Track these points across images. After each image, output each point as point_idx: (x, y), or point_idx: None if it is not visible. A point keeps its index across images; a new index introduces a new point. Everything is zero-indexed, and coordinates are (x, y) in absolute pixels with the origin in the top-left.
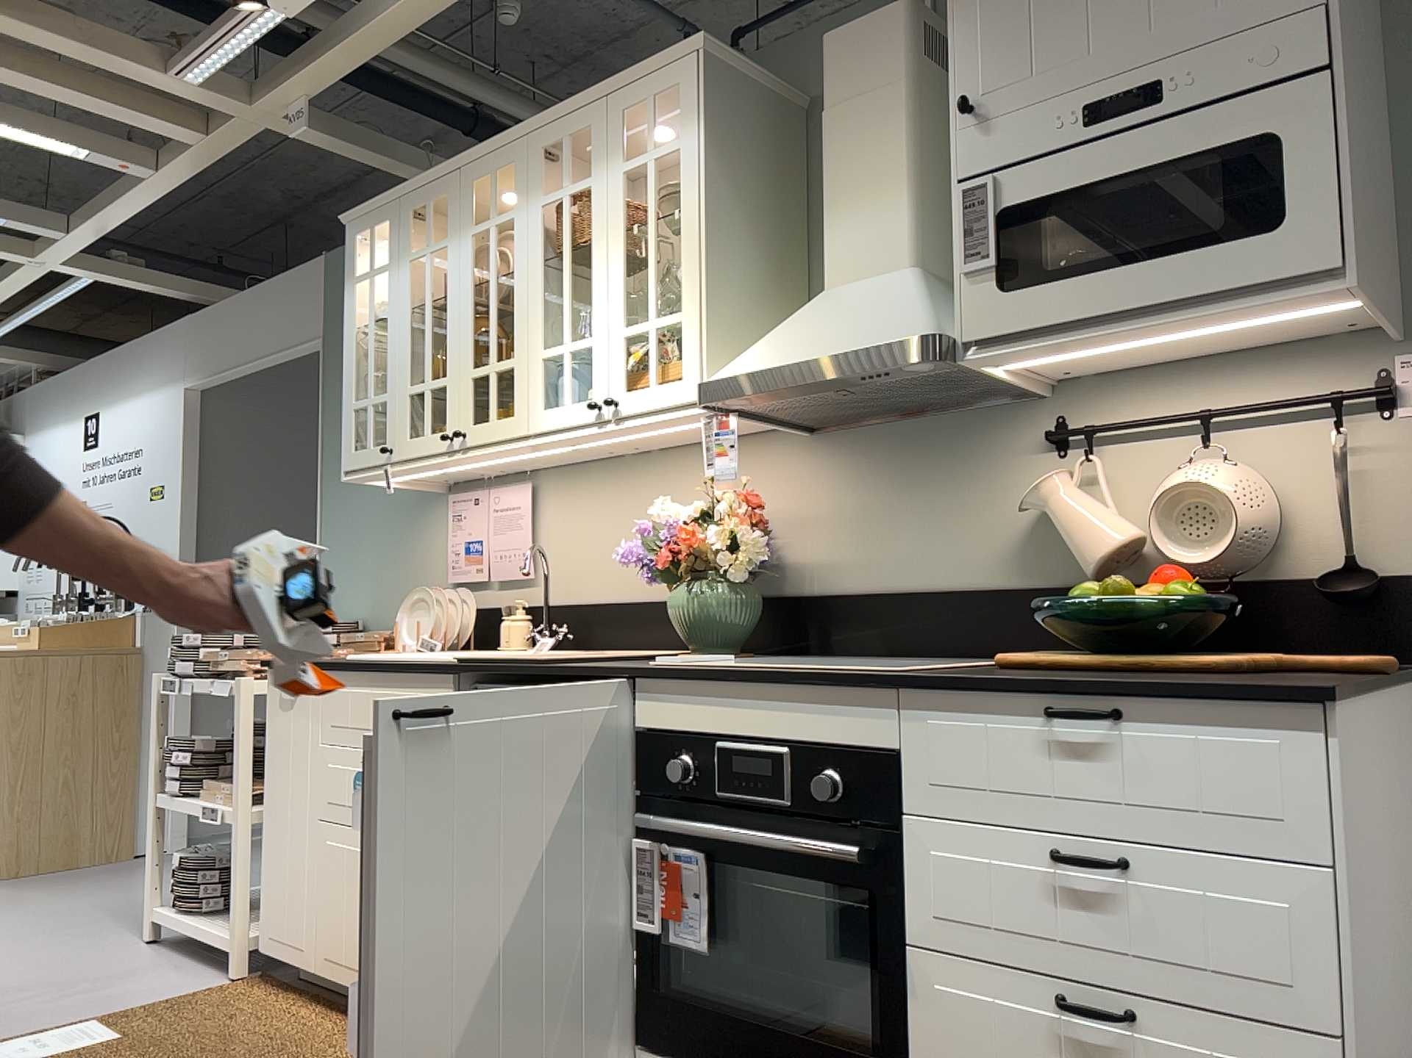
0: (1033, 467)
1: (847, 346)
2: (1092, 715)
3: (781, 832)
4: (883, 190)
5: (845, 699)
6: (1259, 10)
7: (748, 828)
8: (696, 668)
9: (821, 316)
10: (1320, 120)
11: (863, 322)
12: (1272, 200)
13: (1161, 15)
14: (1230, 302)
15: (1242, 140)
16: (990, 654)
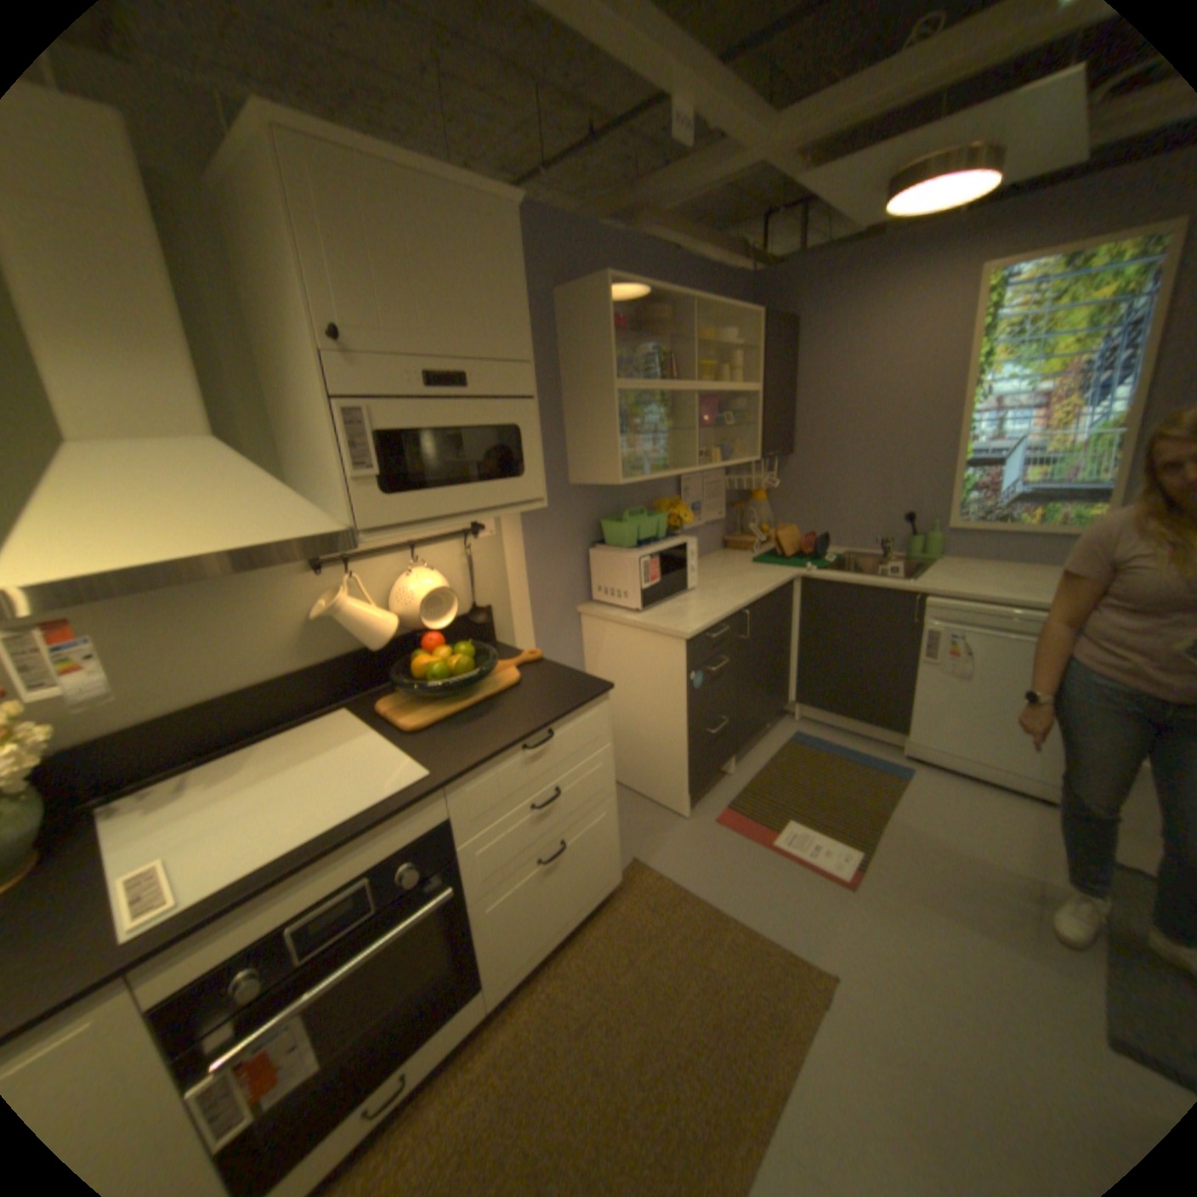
0: (297, 584)
1: (250, 536)
2: (547, 738)
3: (364, 935)
4: (149, 341)
5: (404, 816)
6: (508, 350)
7: (332, 958)
8: (214, 896)
9: (134, 486)
10: (535, 424)
11: (235, 506)
12: (519, 460)
13: (463, 326)
14: (505, 510)
15: (507, 424)
16: (293, 718)
